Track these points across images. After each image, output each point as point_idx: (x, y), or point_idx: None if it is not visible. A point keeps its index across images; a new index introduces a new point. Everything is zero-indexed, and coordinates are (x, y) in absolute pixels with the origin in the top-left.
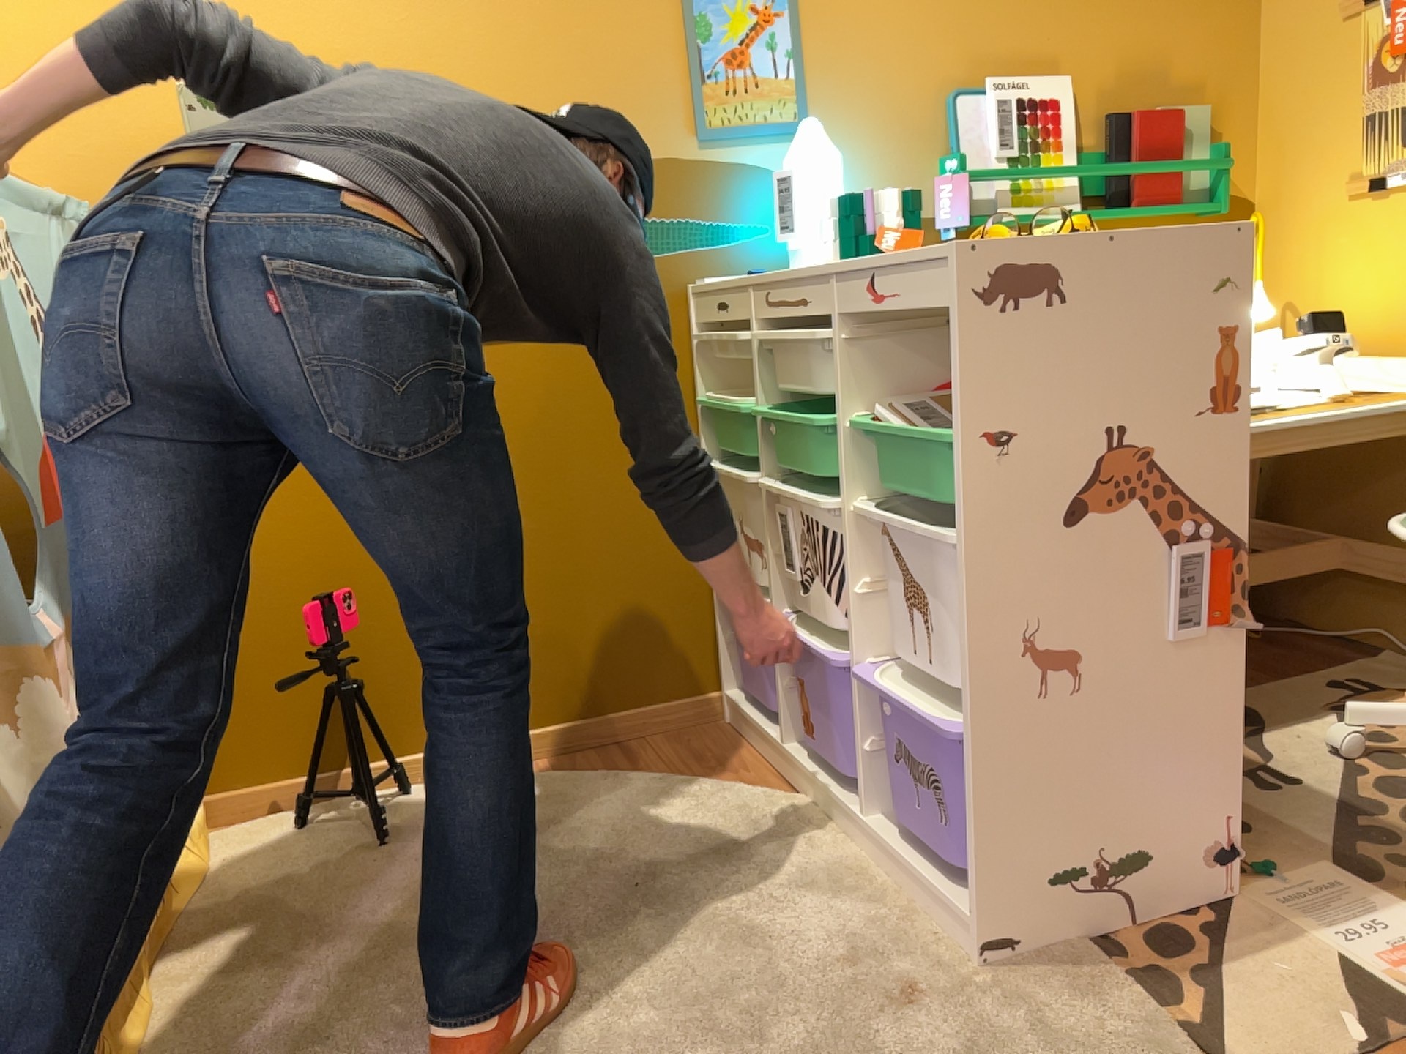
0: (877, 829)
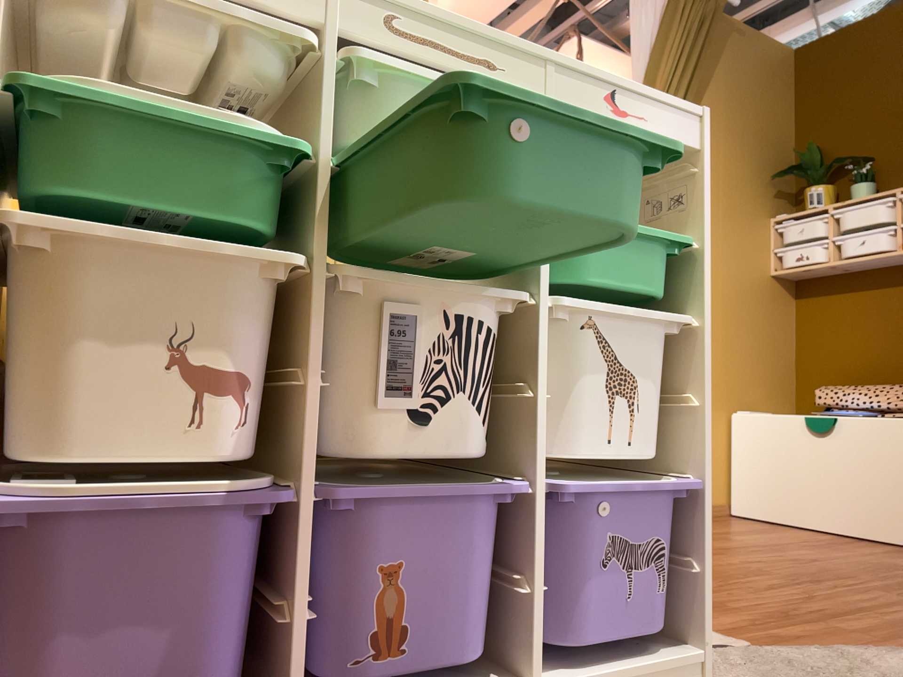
0: (540, 676)
